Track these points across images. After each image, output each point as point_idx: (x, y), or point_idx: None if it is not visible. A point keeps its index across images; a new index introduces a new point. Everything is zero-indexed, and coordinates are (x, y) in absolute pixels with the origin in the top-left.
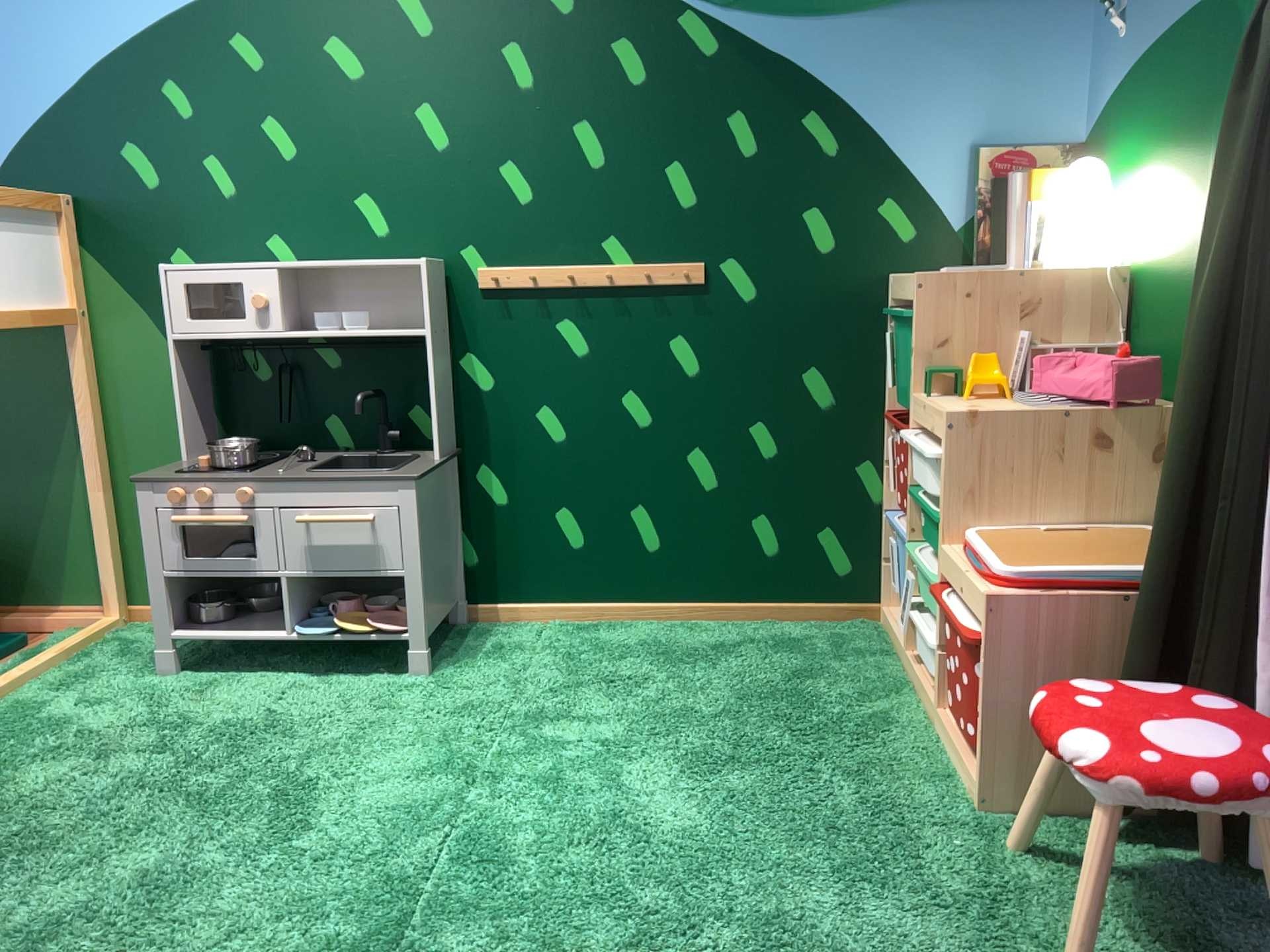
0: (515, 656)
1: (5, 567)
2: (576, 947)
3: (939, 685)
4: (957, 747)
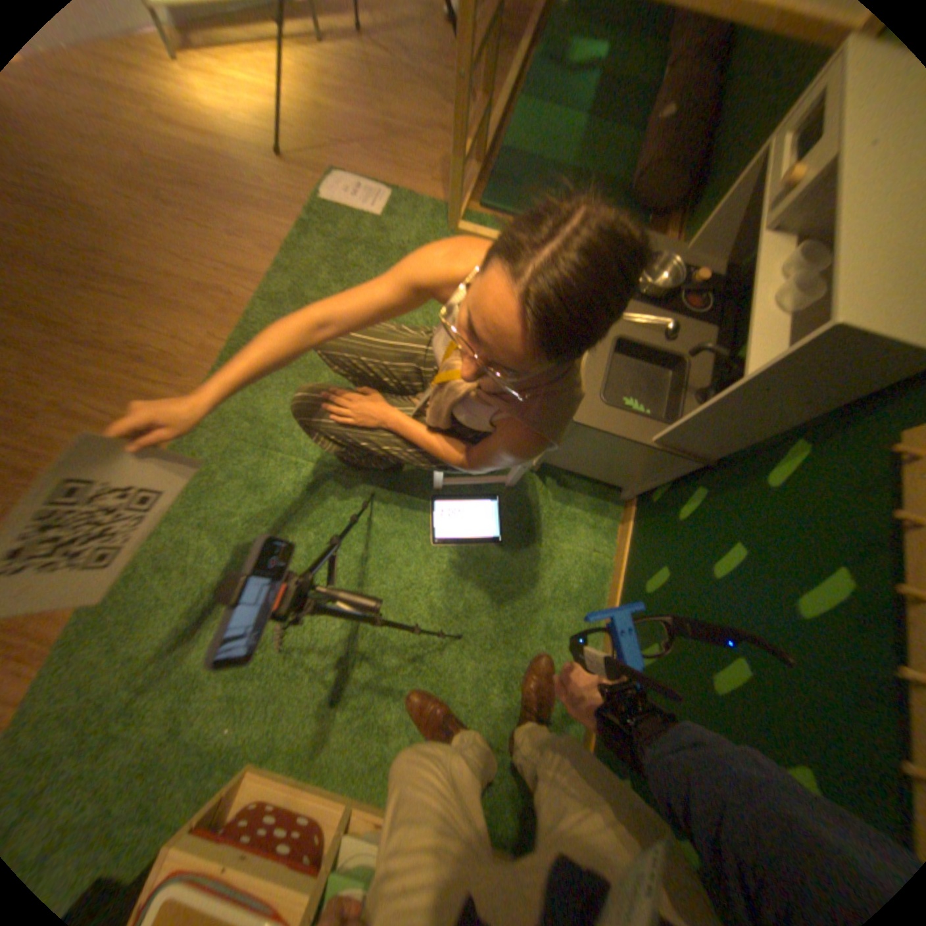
0: (552, 533)
1: (700, 212)
2: (238, 517)
3: (338, 822)
4: (296, 793)
